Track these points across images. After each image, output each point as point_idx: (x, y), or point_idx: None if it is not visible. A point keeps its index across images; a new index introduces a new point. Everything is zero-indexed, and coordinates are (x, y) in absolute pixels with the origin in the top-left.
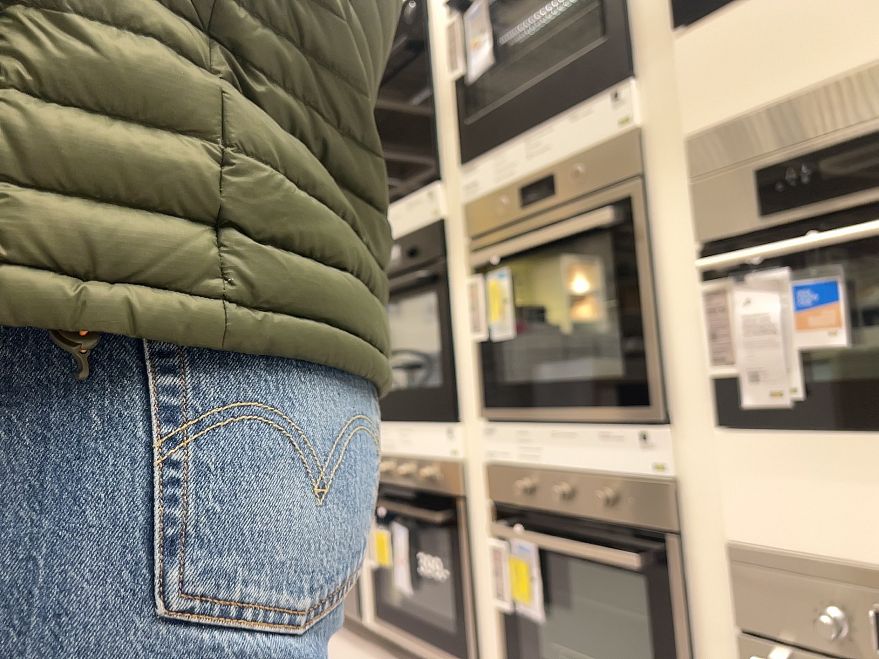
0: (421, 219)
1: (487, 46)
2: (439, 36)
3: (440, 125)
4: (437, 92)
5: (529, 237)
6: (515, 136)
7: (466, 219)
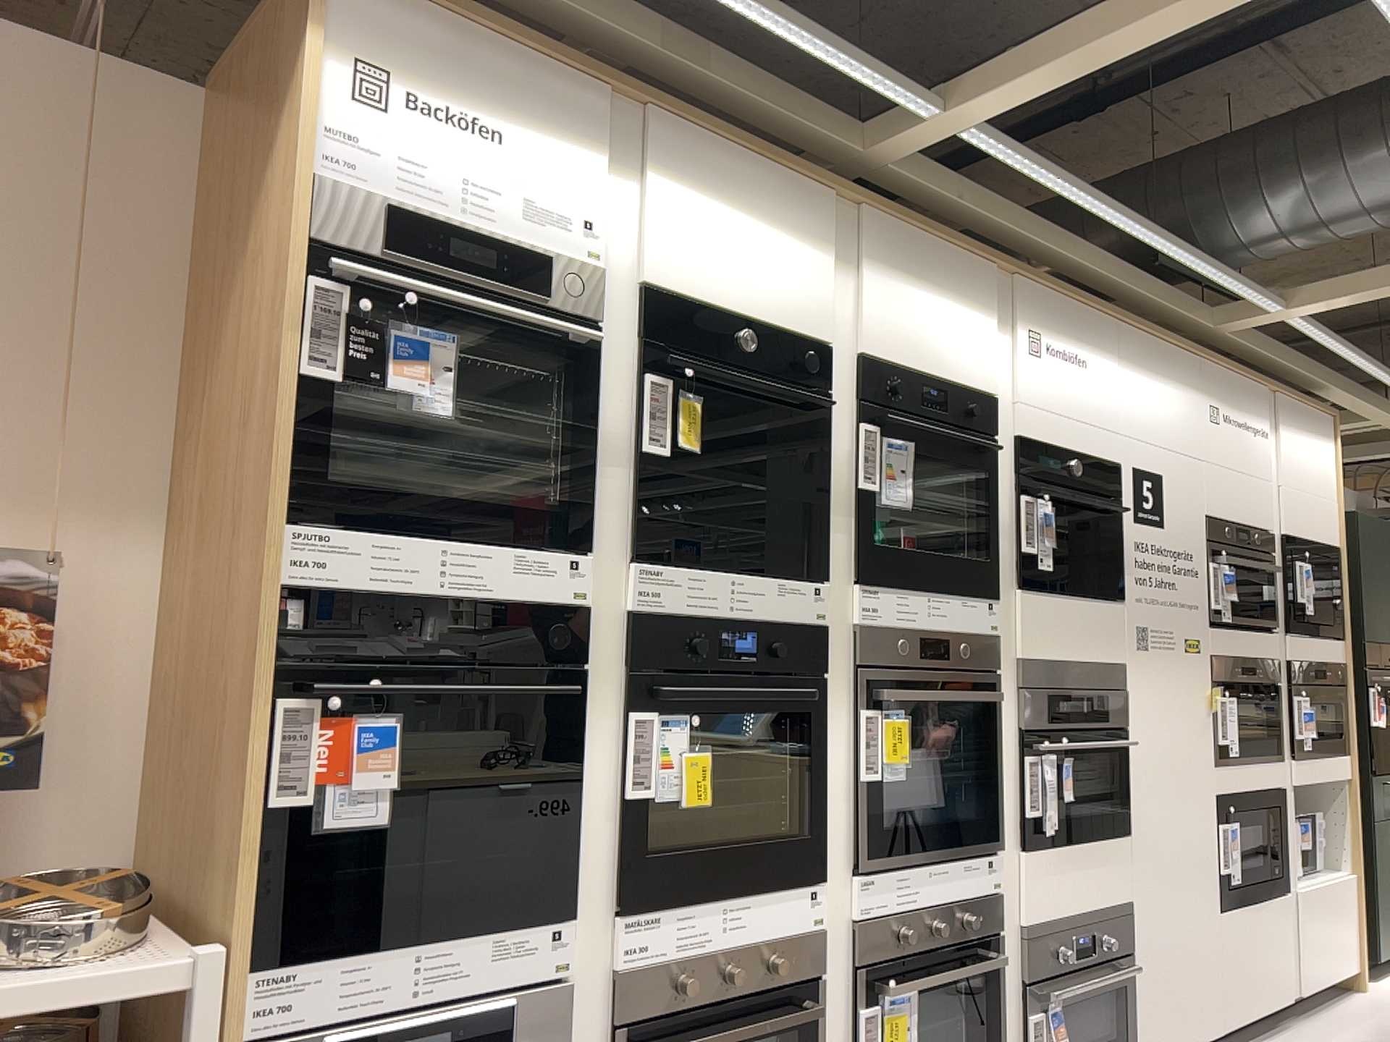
0: (797, 614)
1: (903, 491)
2: (839, 425)
3: (824, 518)
4: (825, 479)
5: (939, 687)
6: (913, 586)
7: (851, 638)
